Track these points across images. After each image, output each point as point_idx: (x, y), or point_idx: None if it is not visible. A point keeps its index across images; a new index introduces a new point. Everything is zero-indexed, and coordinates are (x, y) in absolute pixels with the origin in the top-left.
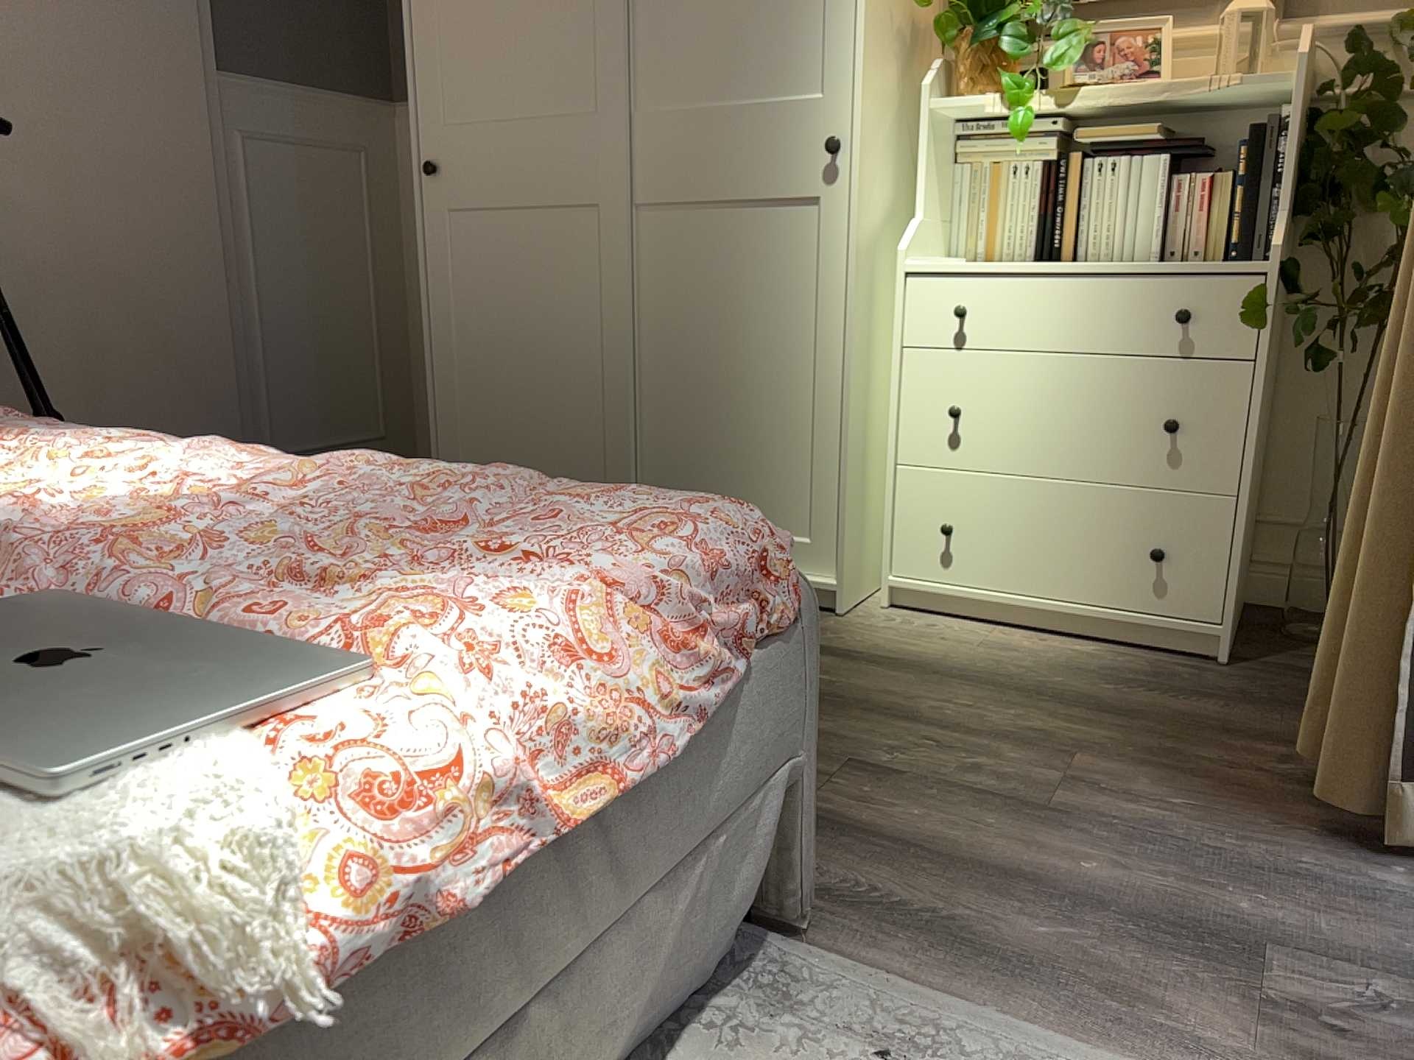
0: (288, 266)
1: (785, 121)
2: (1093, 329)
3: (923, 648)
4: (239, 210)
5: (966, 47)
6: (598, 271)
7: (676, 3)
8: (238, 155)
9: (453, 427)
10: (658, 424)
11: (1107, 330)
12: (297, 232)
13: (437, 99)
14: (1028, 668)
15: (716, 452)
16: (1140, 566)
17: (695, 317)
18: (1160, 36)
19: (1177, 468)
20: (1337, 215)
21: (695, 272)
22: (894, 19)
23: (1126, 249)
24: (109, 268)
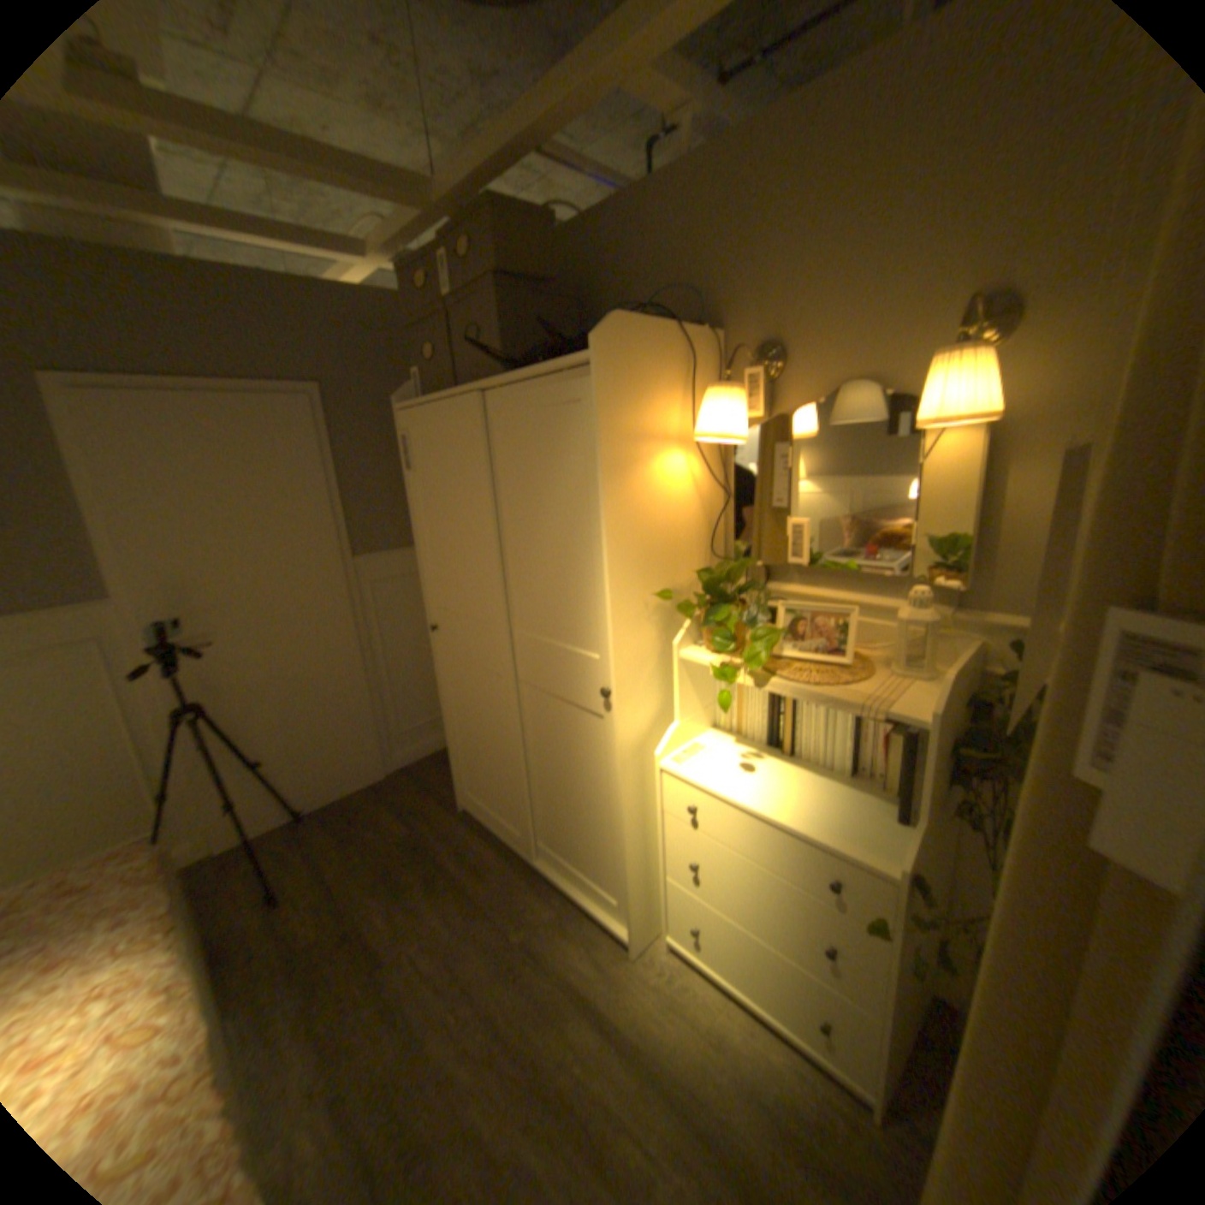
0: (399, 642)
1: (581, 667)
2: (774, 861)
3: (662, 1032)
4: (367, 623)
5: (702, 621)
6: (503, 711)
7: (525, 578)
8: (365, 596)
9: (455, 758)
10: (539, 801)
11: (784, 867)
12: (403, 623)
13: (431, 594)
14: (722, 1087)
15: (566, 831)
16: (814, 1027)
17: (550, 754)
18: (849, 622)
19: (836, 980)
20: (992, 793)
21: (548, 729)
22: (649, 605)
23: (826, 762)
24: (288, 677)
